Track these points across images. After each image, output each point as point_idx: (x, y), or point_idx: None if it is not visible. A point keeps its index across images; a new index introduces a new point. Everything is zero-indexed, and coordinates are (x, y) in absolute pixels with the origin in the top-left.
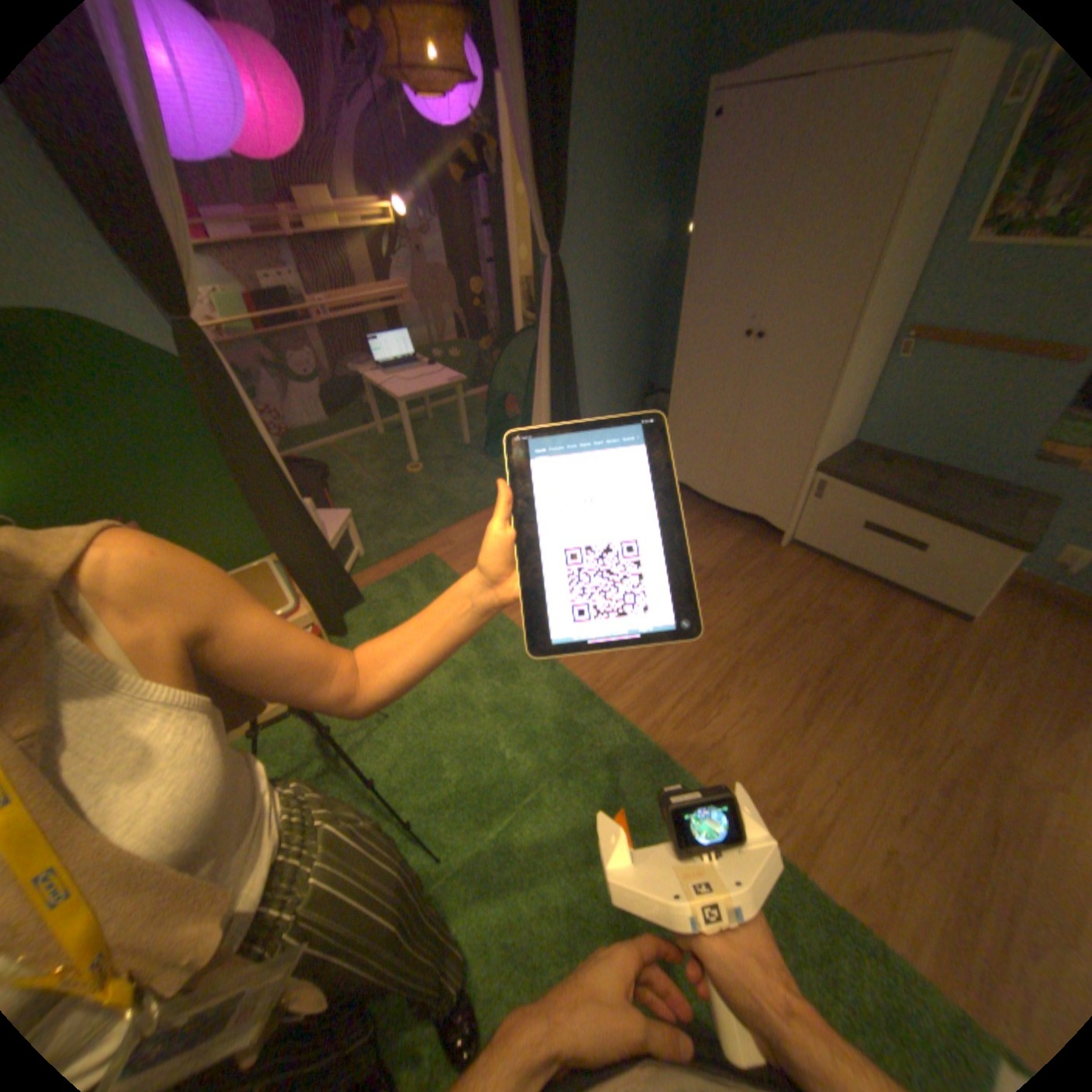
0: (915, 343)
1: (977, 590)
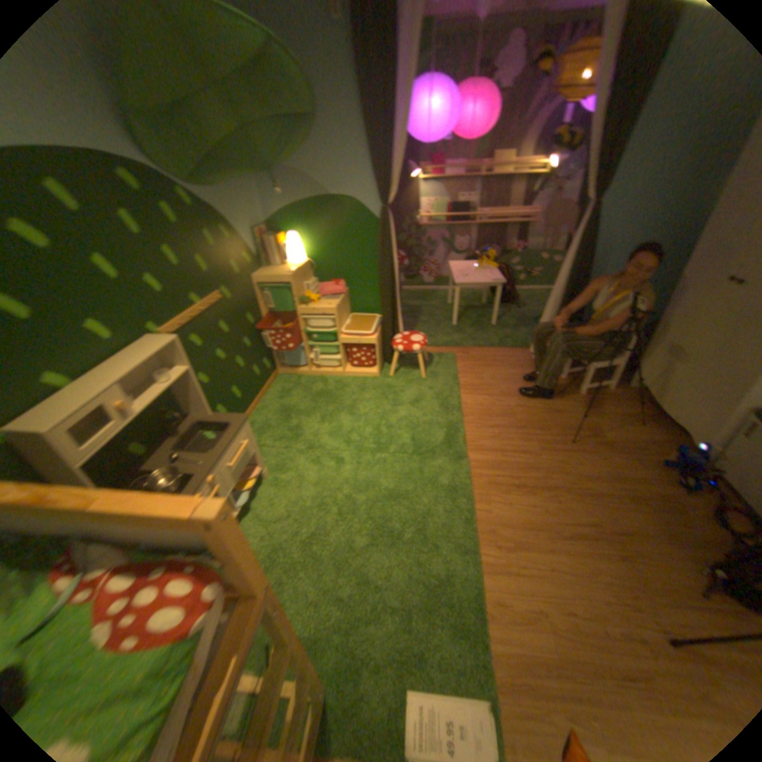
0: None
1: None
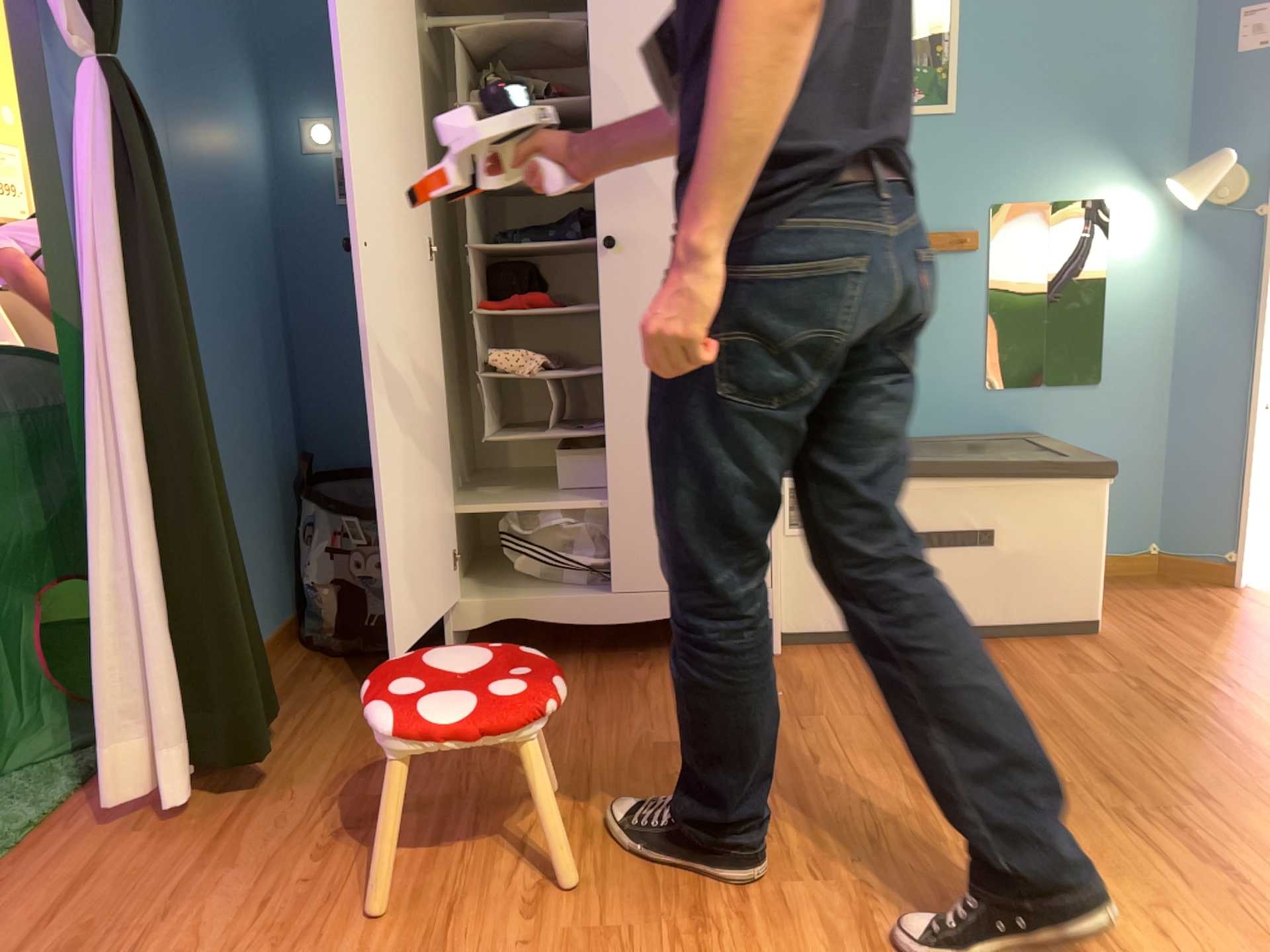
0: None
1: (1079, 573)
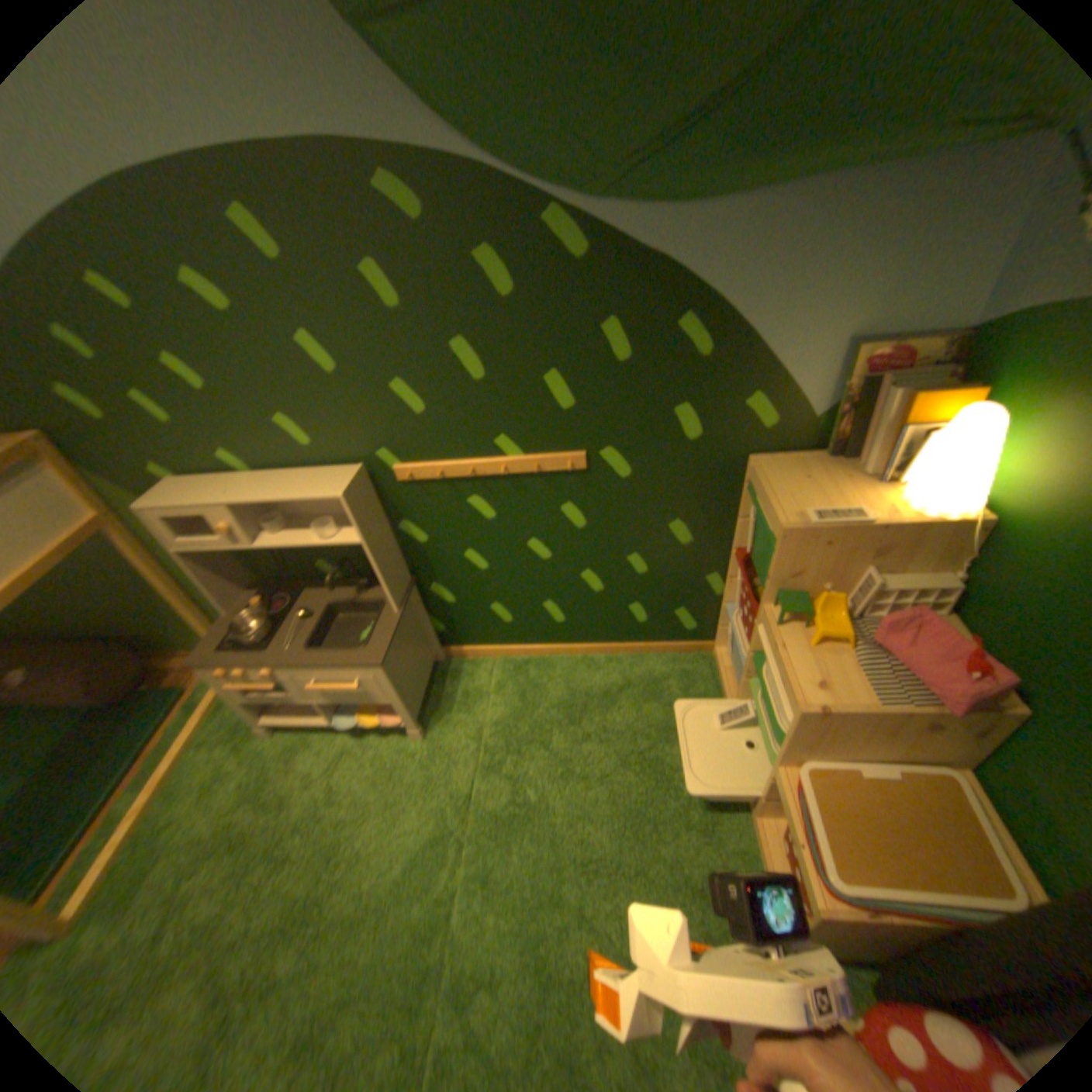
0: None
1: None
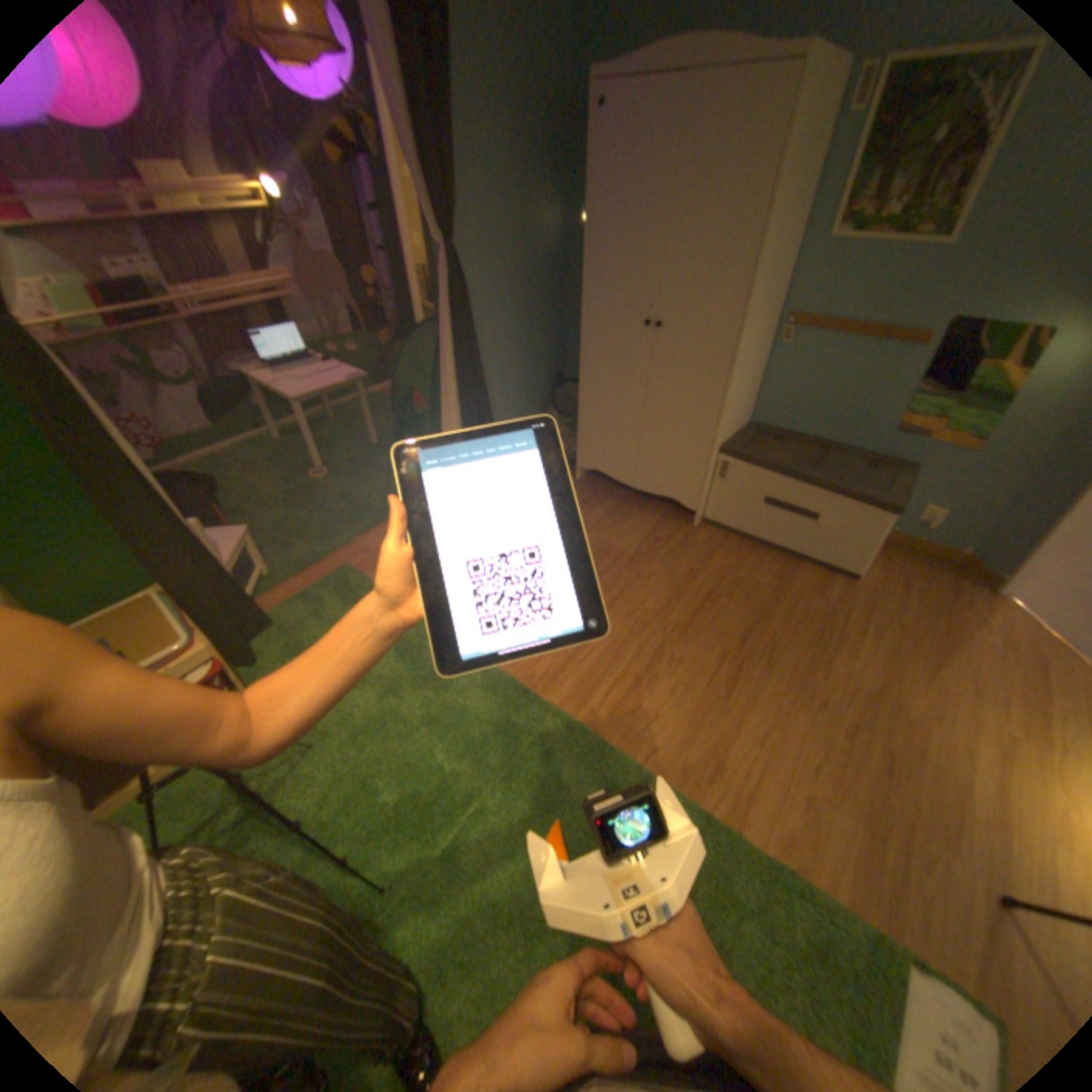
0: (794, 329)
1: (861, 552)
